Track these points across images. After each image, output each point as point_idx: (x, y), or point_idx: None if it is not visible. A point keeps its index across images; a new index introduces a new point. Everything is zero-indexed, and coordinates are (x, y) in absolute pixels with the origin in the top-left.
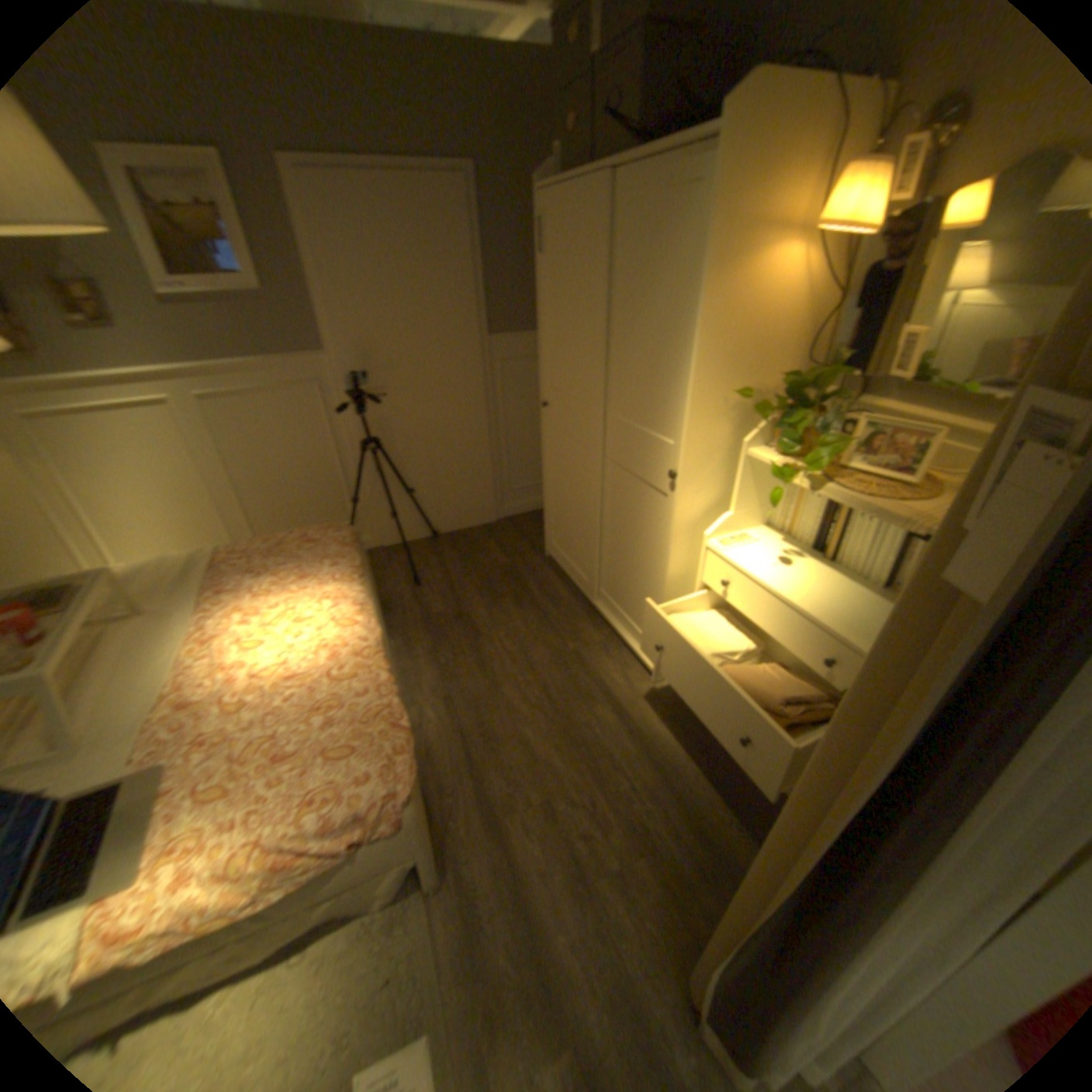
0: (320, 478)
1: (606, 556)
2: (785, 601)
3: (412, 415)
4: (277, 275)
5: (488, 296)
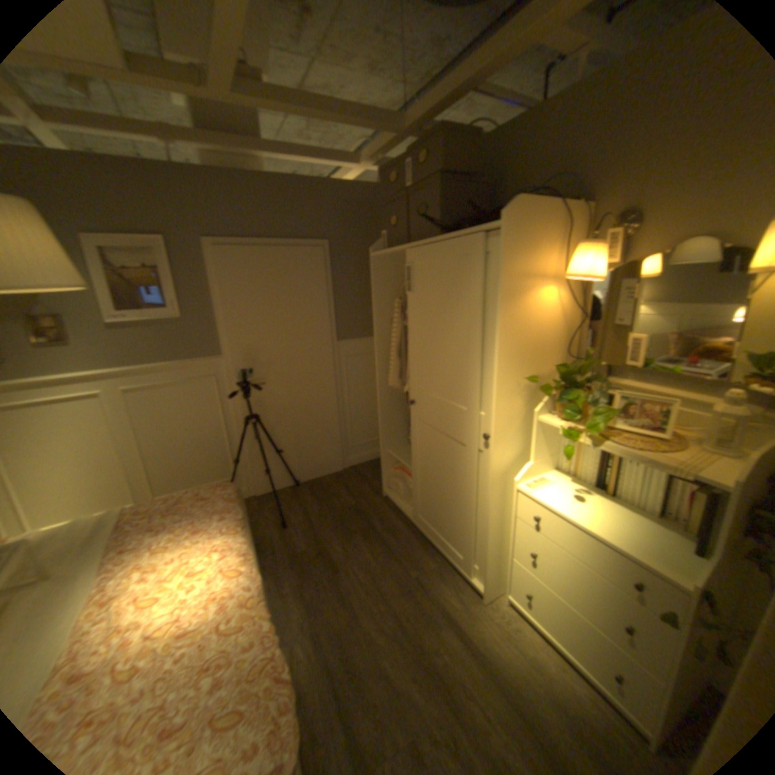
0: (211, 445)
1: (434, 496)
2: (590, 533)
3: (283, 396)
4: (194, 308)
5: (337, 317)
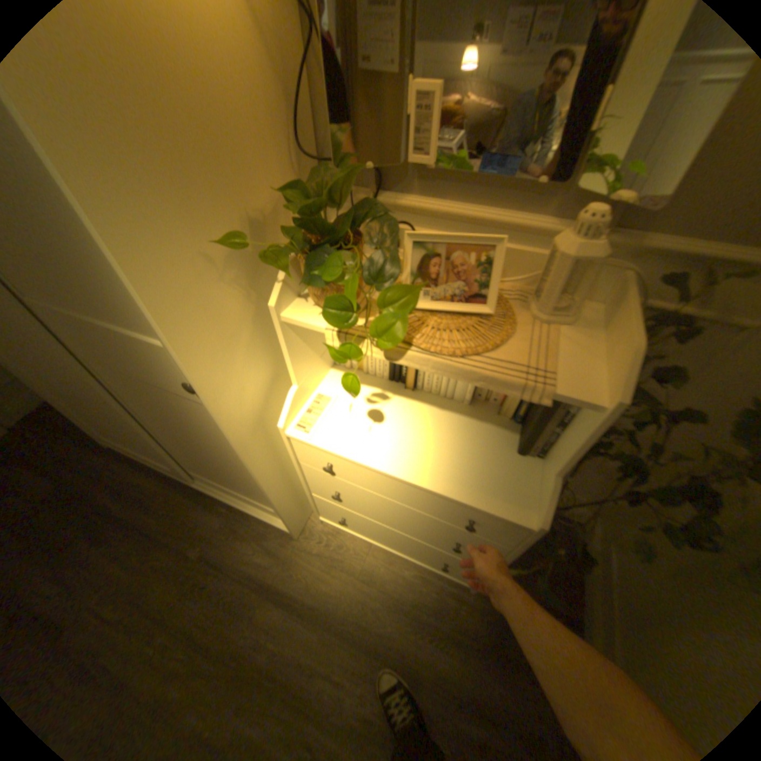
0: None
1: (174, 449)
2: (404, 478)
3: None
4: None
5: None
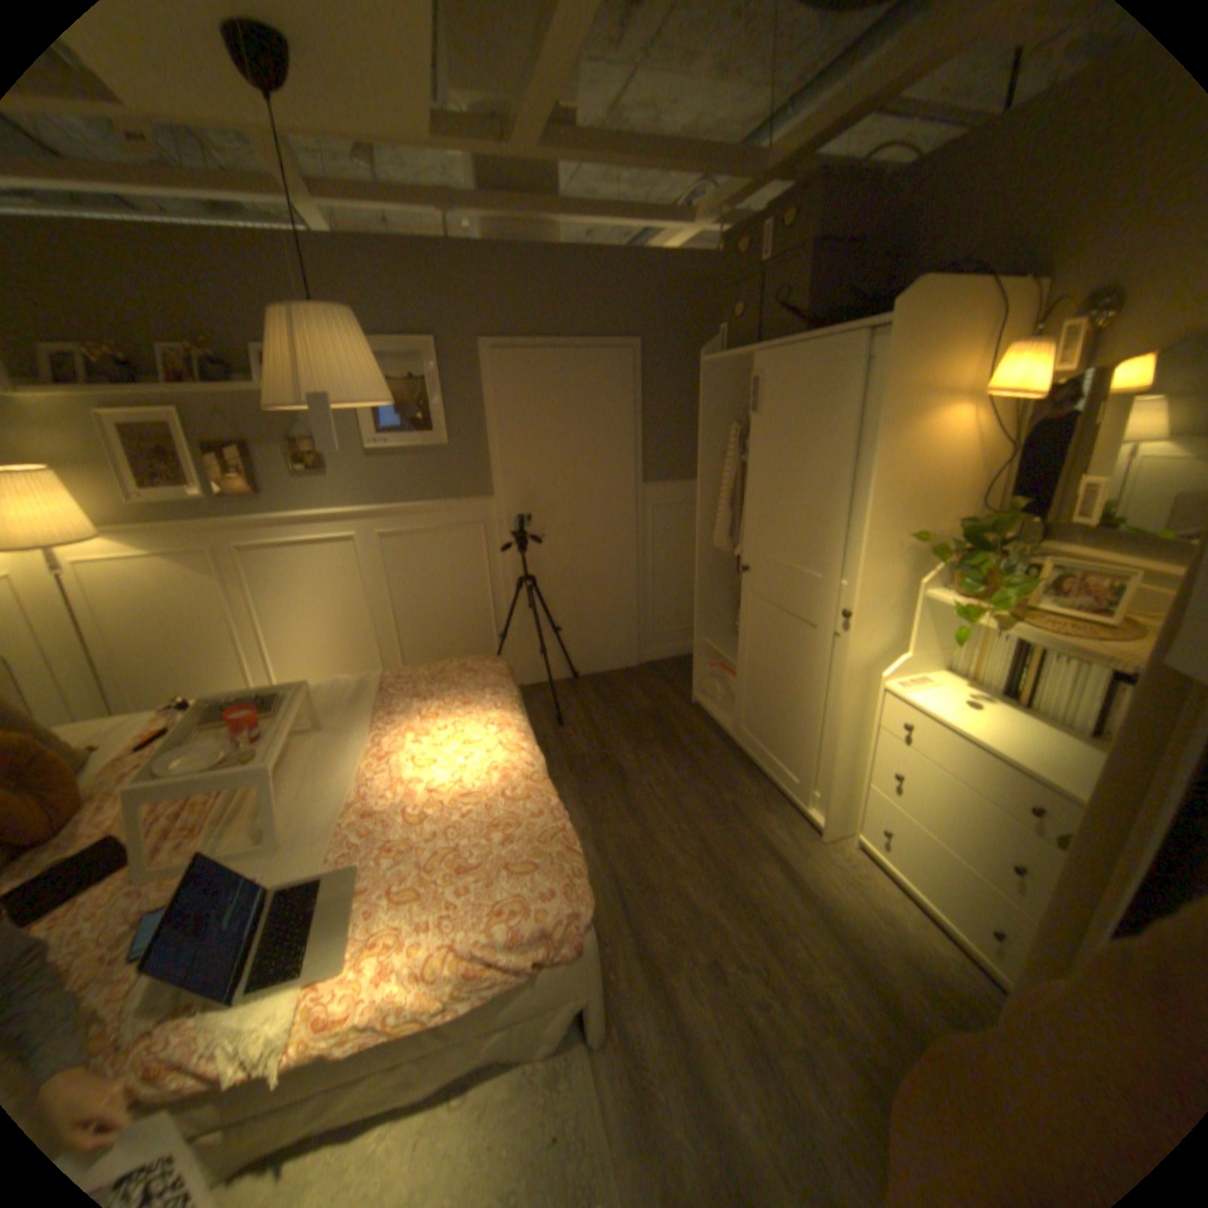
0: (475, 612)
1: (767, 700)
2: (982, 745)
3: (568, 556)
4: (466, 433)
5: (647, 449)
